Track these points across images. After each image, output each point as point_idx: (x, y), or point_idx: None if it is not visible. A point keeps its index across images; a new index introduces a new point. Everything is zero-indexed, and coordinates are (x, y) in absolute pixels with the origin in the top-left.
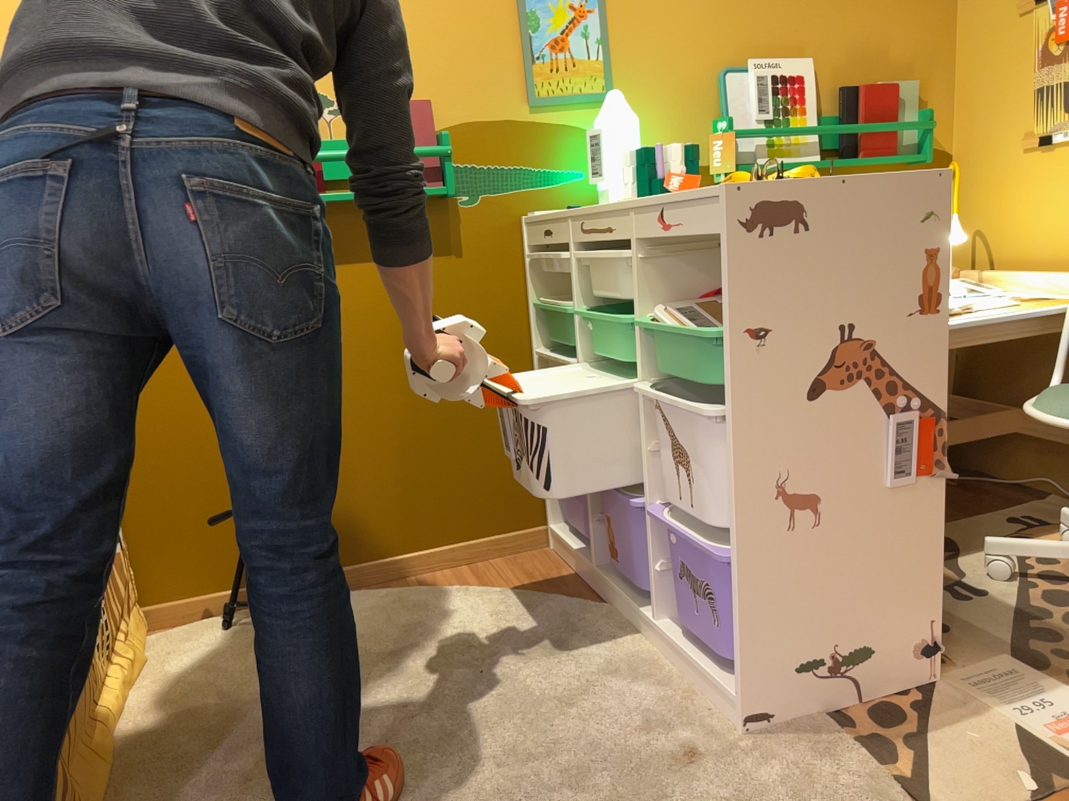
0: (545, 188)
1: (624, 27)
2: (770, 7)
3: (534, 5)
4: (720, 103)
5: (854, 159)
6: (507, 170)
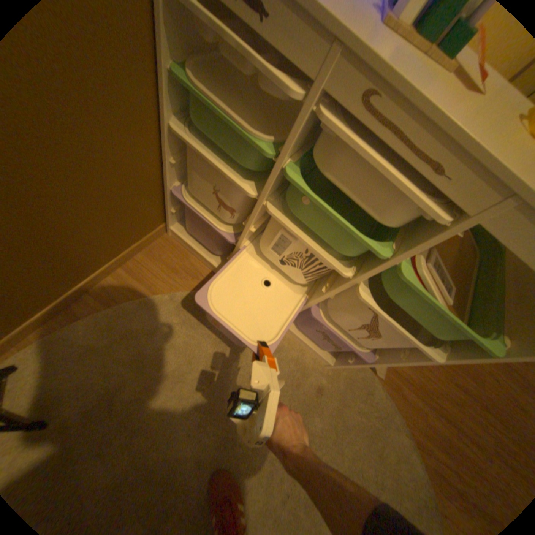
0: None
1: None
2: None
3: None
4: None
5: None
6: None
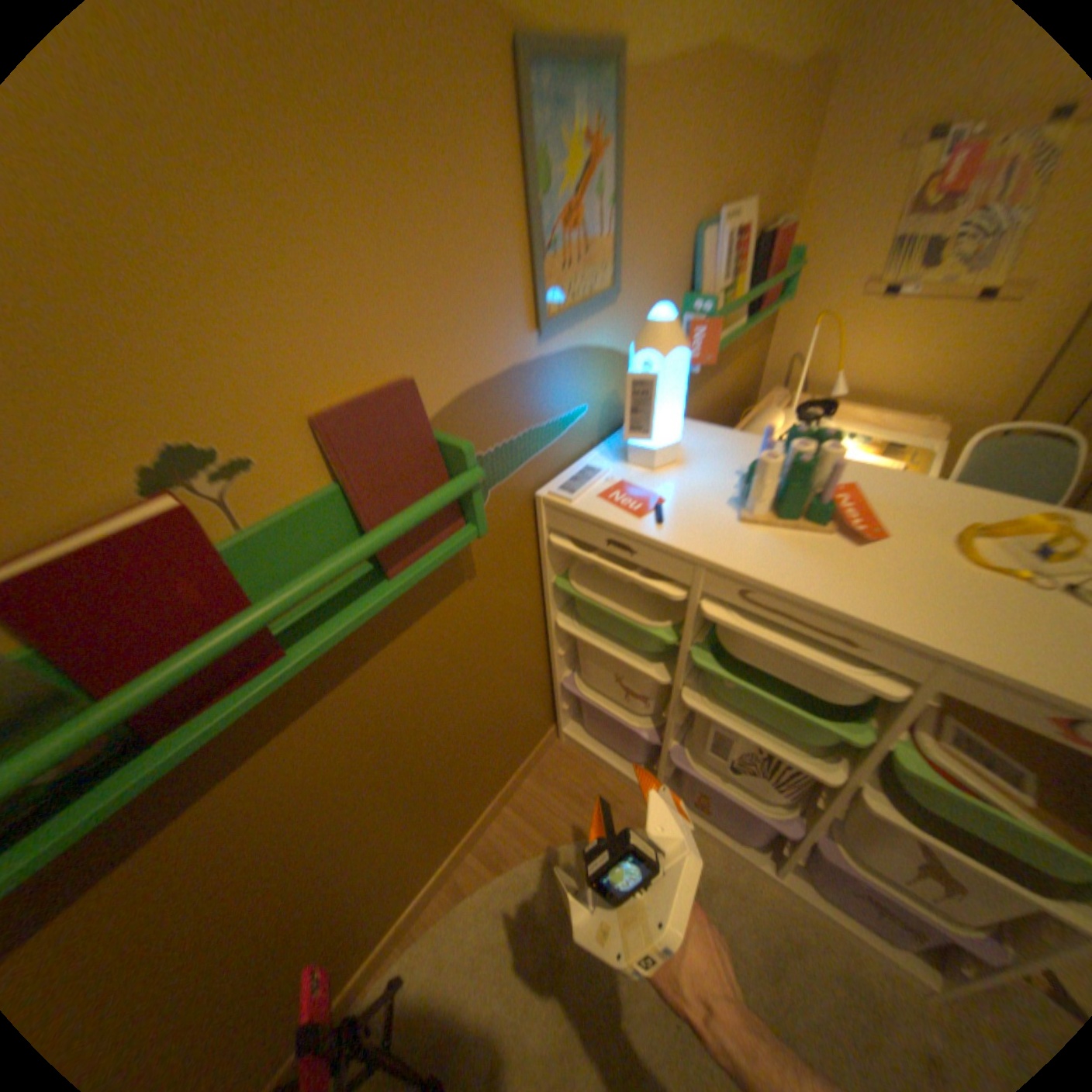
0: (555, 440)
1: (637, 162)
2: (744, 118)
3: (546, 124)
4: (693, 266)
5: (760, 307)
6: (518, 438)
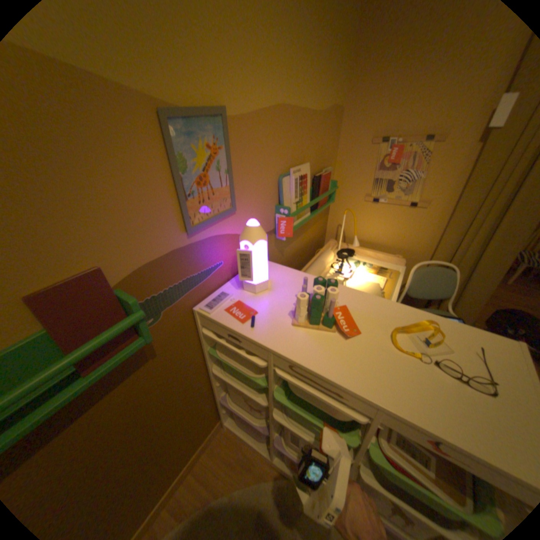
0: (204, 281)
1: (239, 155)
2: (298, 133)
3: (181, 146)
4: (279, 194)
5: (317, 208)
6: (179, 284)
